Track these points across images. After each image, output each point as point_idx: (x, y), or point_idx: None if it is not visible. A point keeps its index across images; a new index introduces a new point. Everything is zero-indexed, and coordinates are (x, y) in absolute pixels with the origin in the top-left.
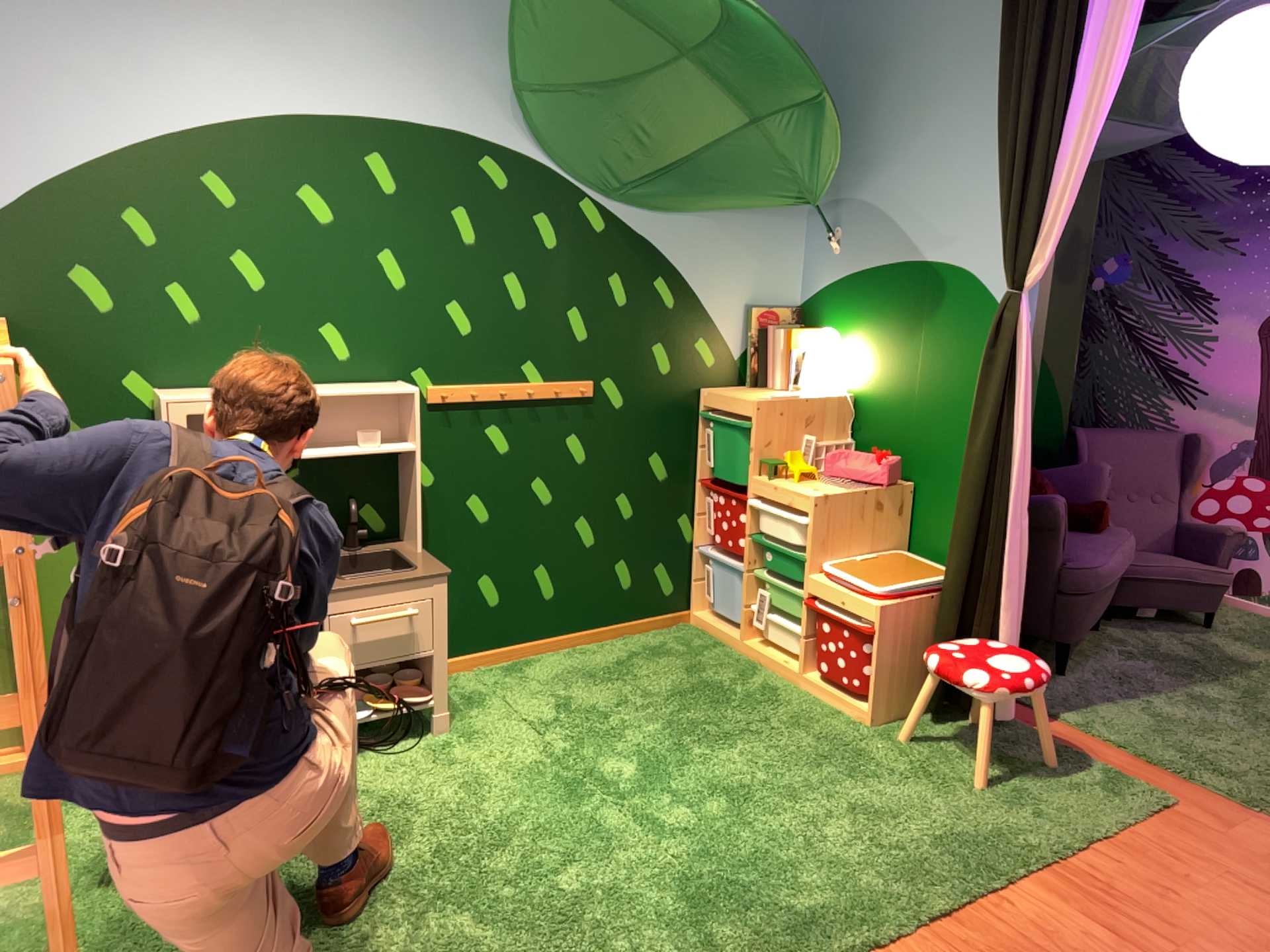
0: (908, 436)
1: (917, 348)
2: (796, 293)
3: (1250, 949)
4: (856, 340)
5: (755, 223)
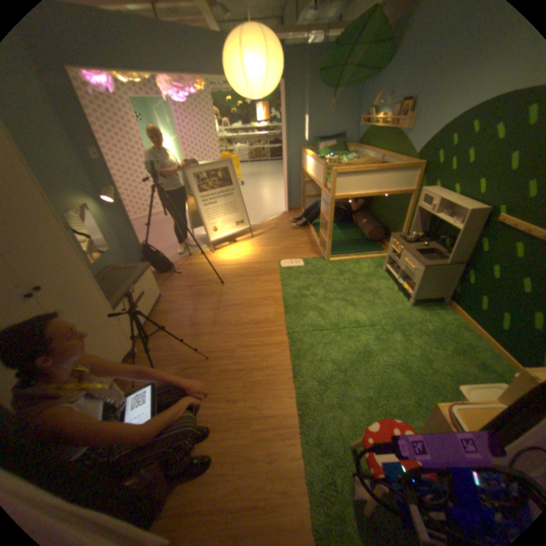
0: None
1: None
2: None
3: (228, 455)
4: None
5: None
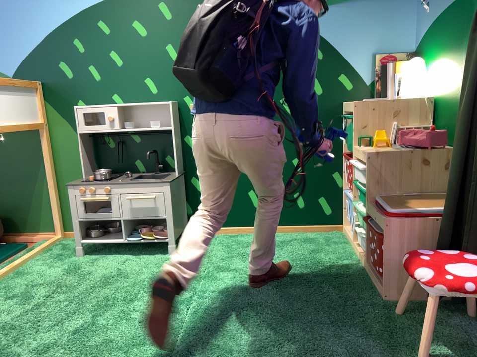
0: (457, 115)
1: (461, 51)
2: (410, 41)
3: None
4: (433, 59)
5: (375, 2)
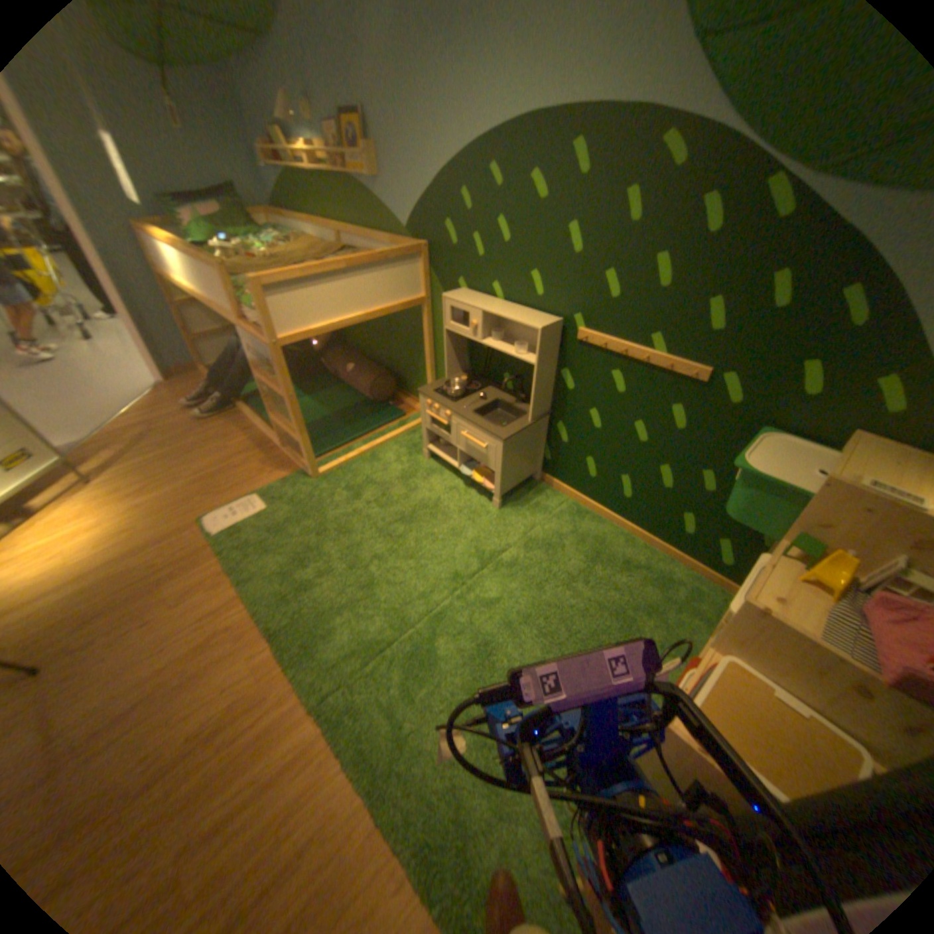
0: None
1: None
2: None
3: None
4: None
5: None
